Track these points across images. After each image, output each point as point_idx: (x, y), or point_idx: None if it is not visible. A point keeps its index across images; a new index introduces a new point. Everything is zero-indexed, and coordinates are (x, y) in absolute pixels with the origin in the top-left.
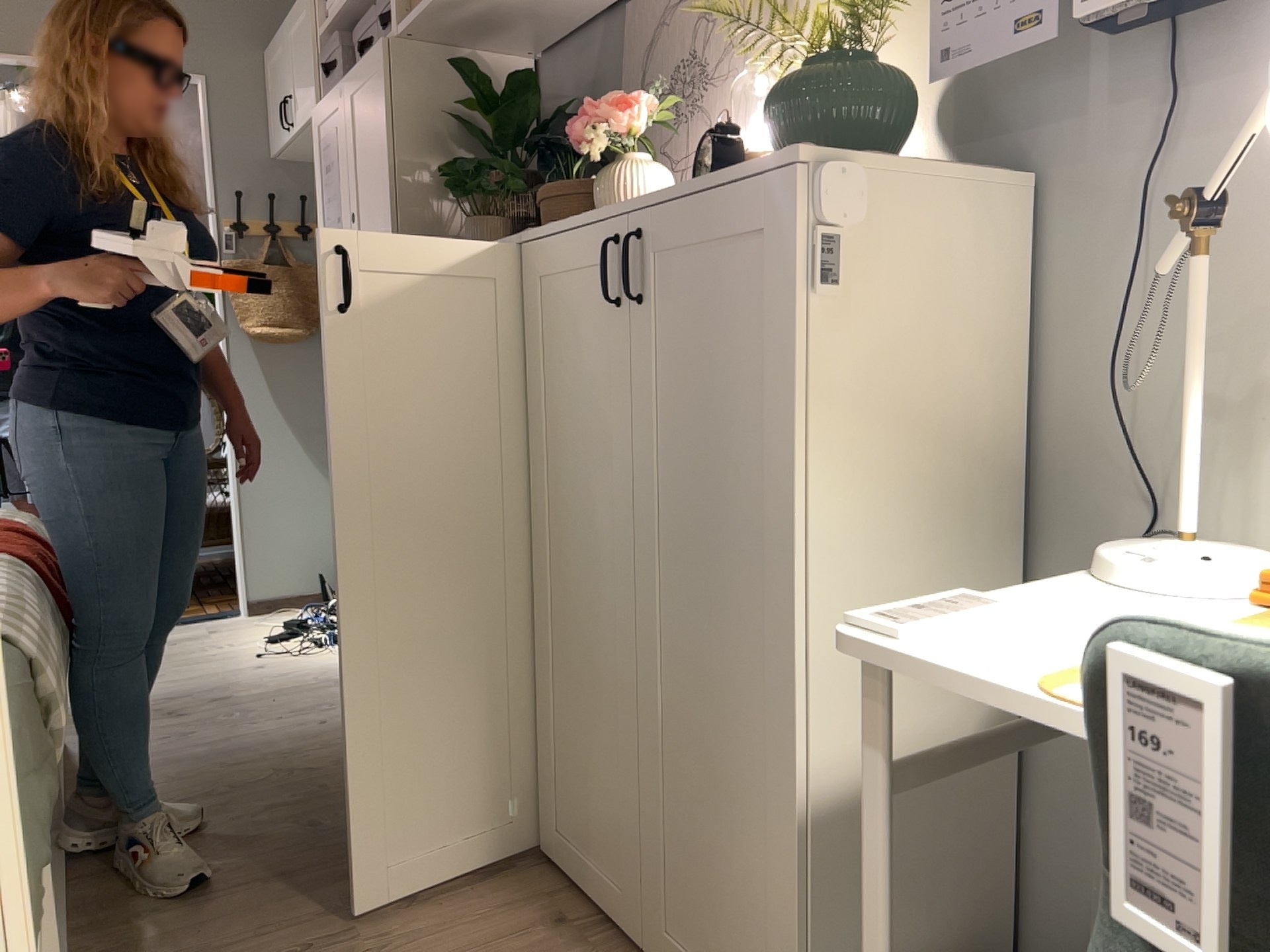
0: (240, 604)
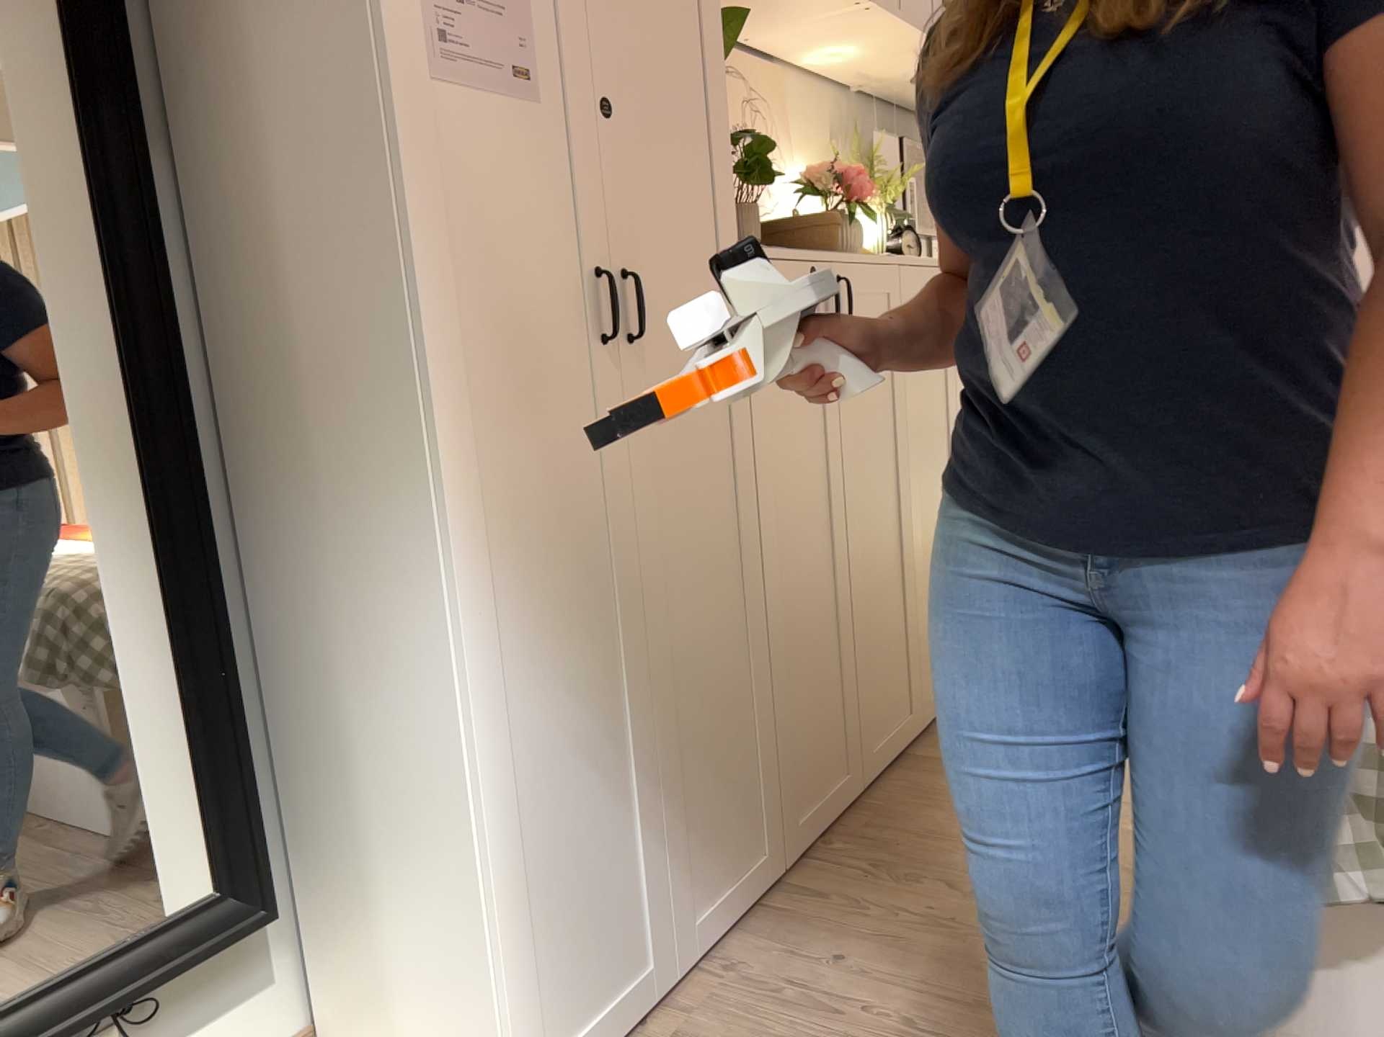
0: None
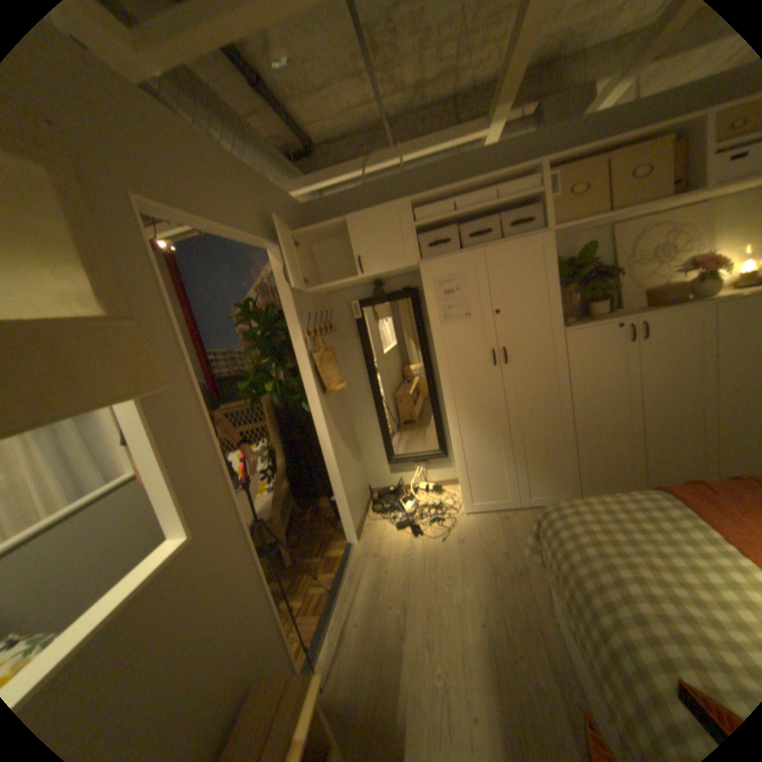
0: (346, 540)
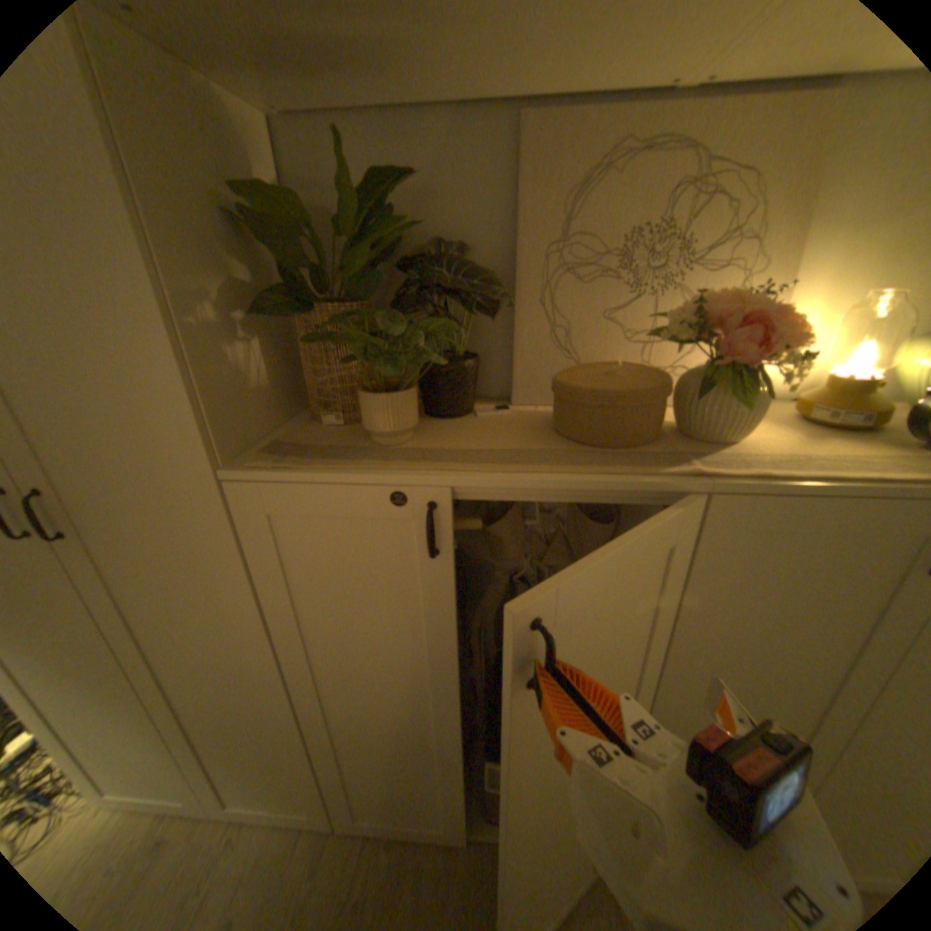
0: None
